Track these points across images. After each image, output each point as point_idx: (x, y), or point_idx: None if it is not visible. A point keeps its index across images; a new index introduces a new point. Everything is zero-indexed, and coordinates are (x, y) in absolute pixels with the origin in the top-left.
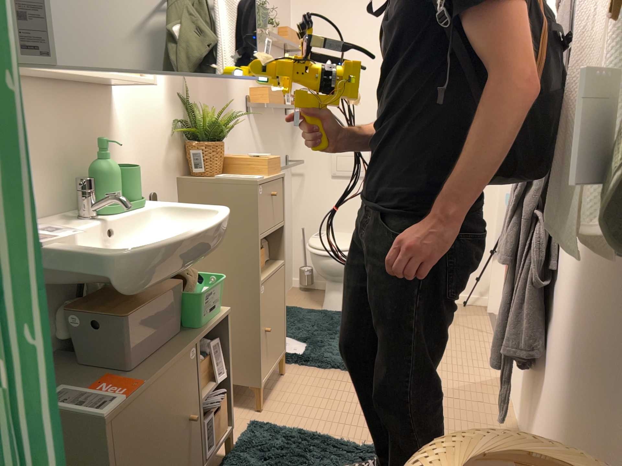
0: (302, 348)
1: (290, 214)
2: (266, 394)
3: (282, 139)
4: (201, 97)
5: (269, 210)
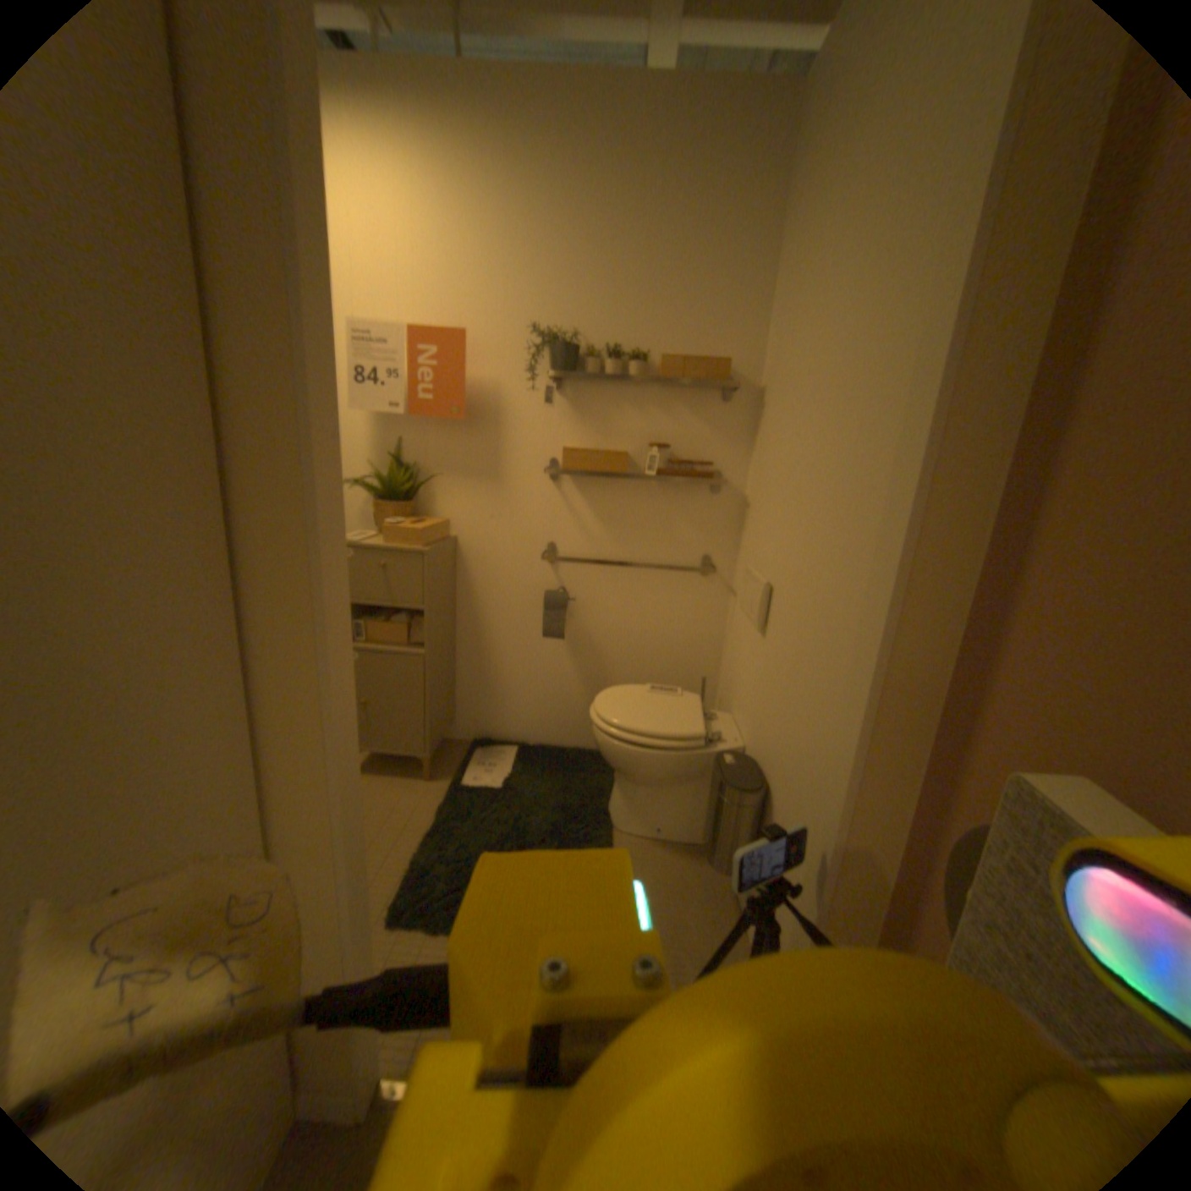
0: (485, 783)
1: (713, 648)
2: (390, 771)
3: (693, 525)
4: (432, 453)
5: (374, 578)
